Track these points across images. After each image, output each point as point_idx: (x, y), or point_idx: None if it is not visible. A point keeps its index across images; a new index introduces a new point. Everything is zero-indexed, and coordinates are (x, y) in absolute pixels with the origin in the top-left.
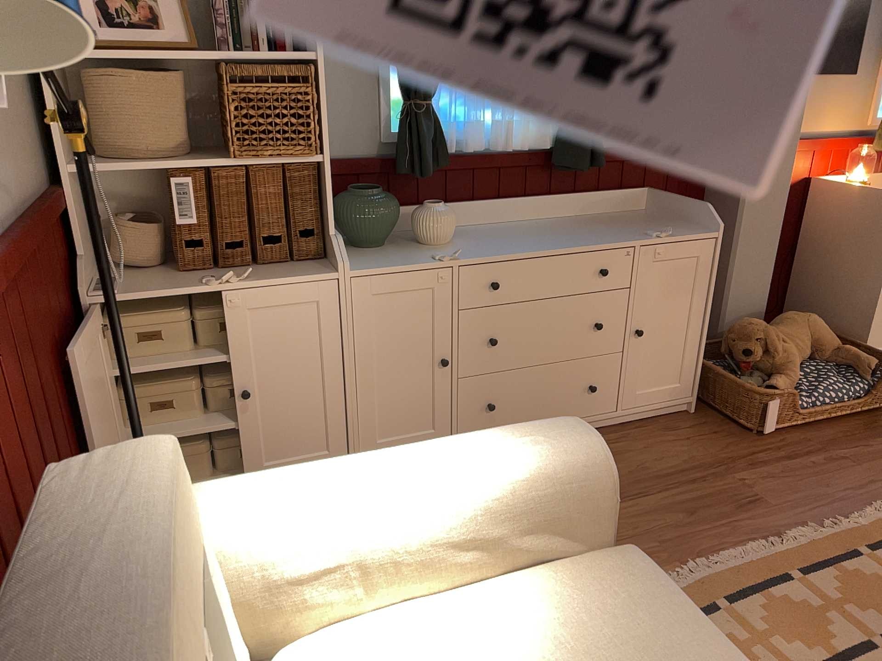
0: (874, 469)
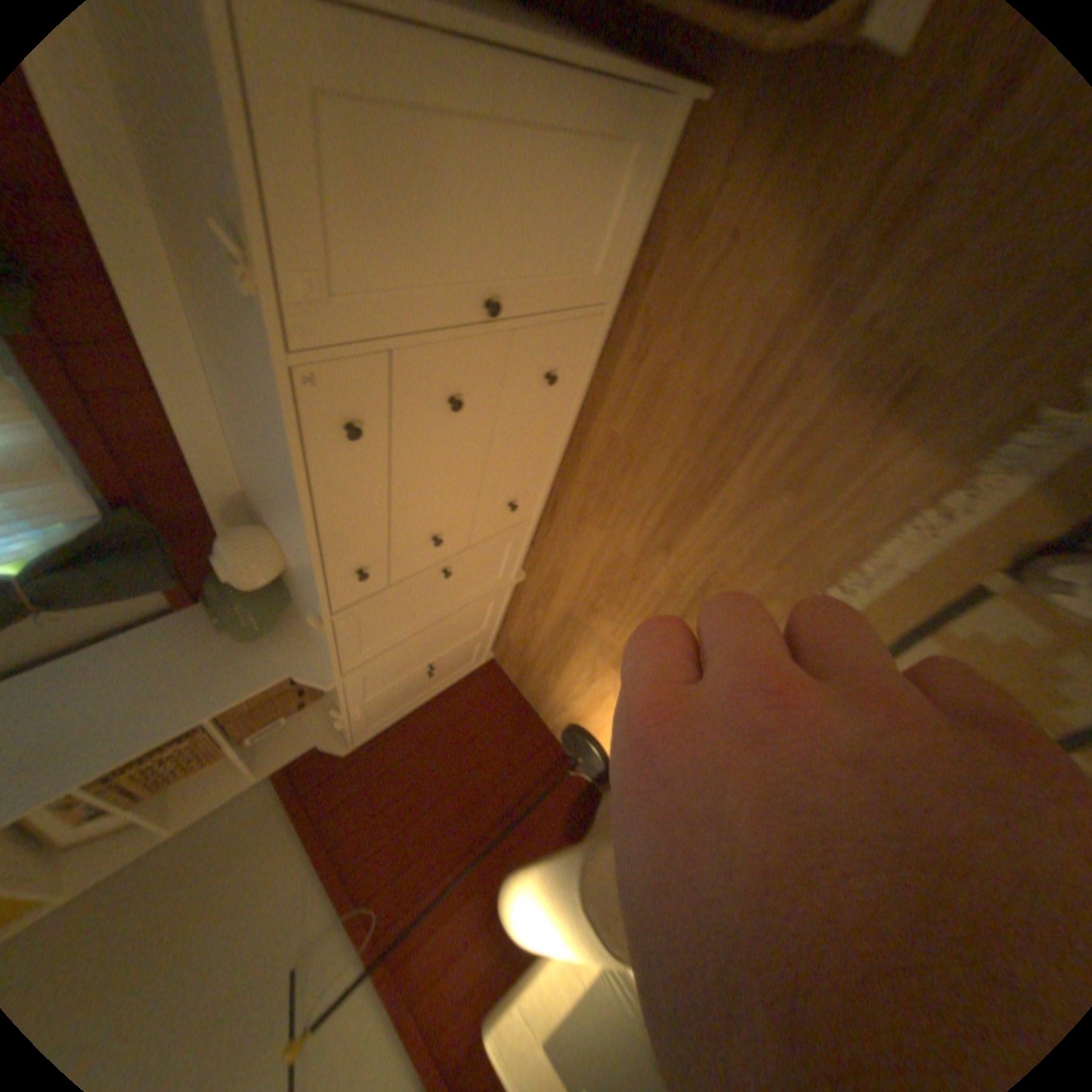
0: None
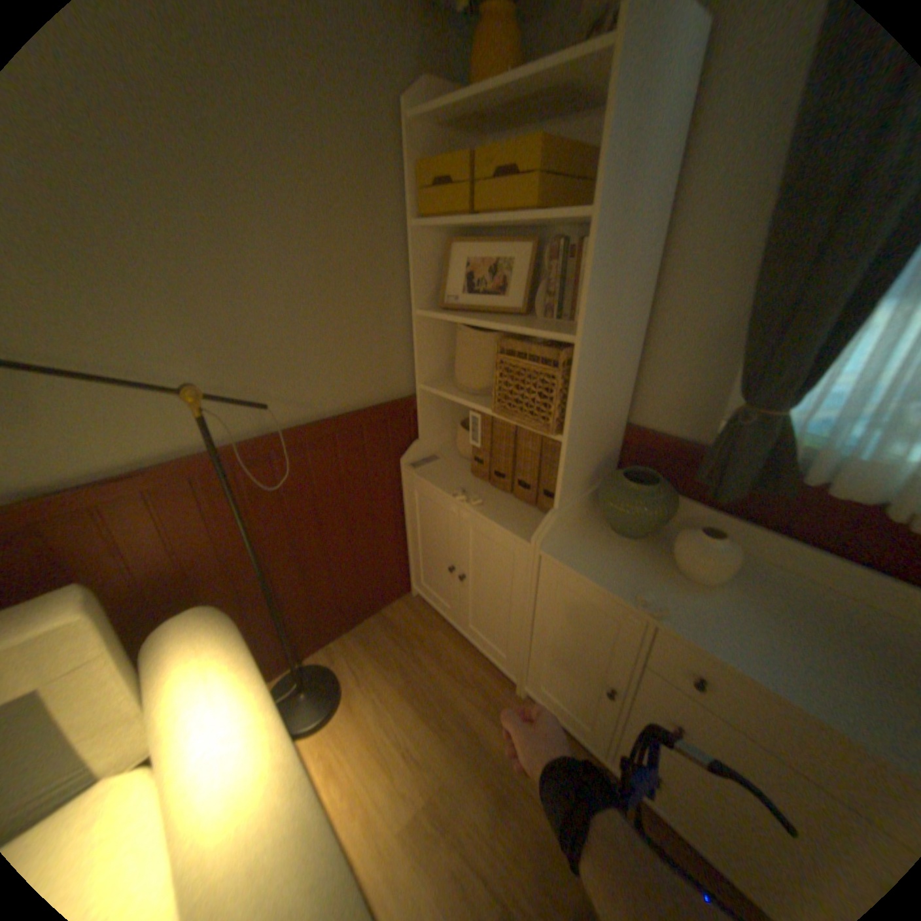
0: None
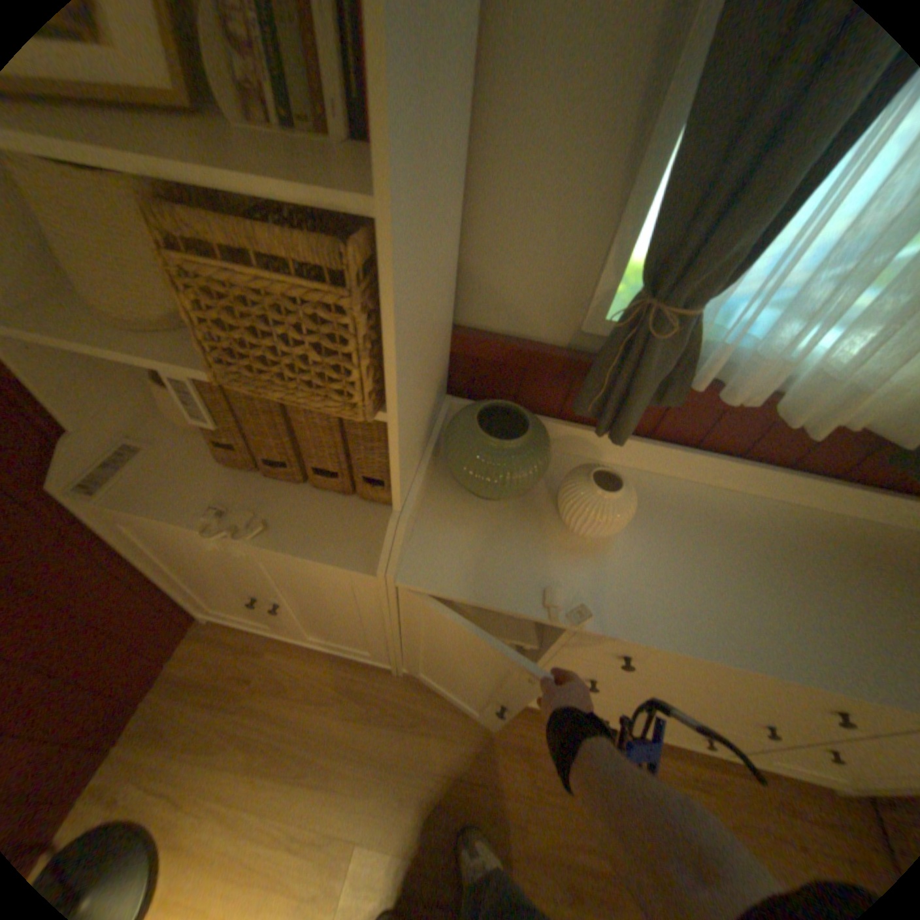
0: None
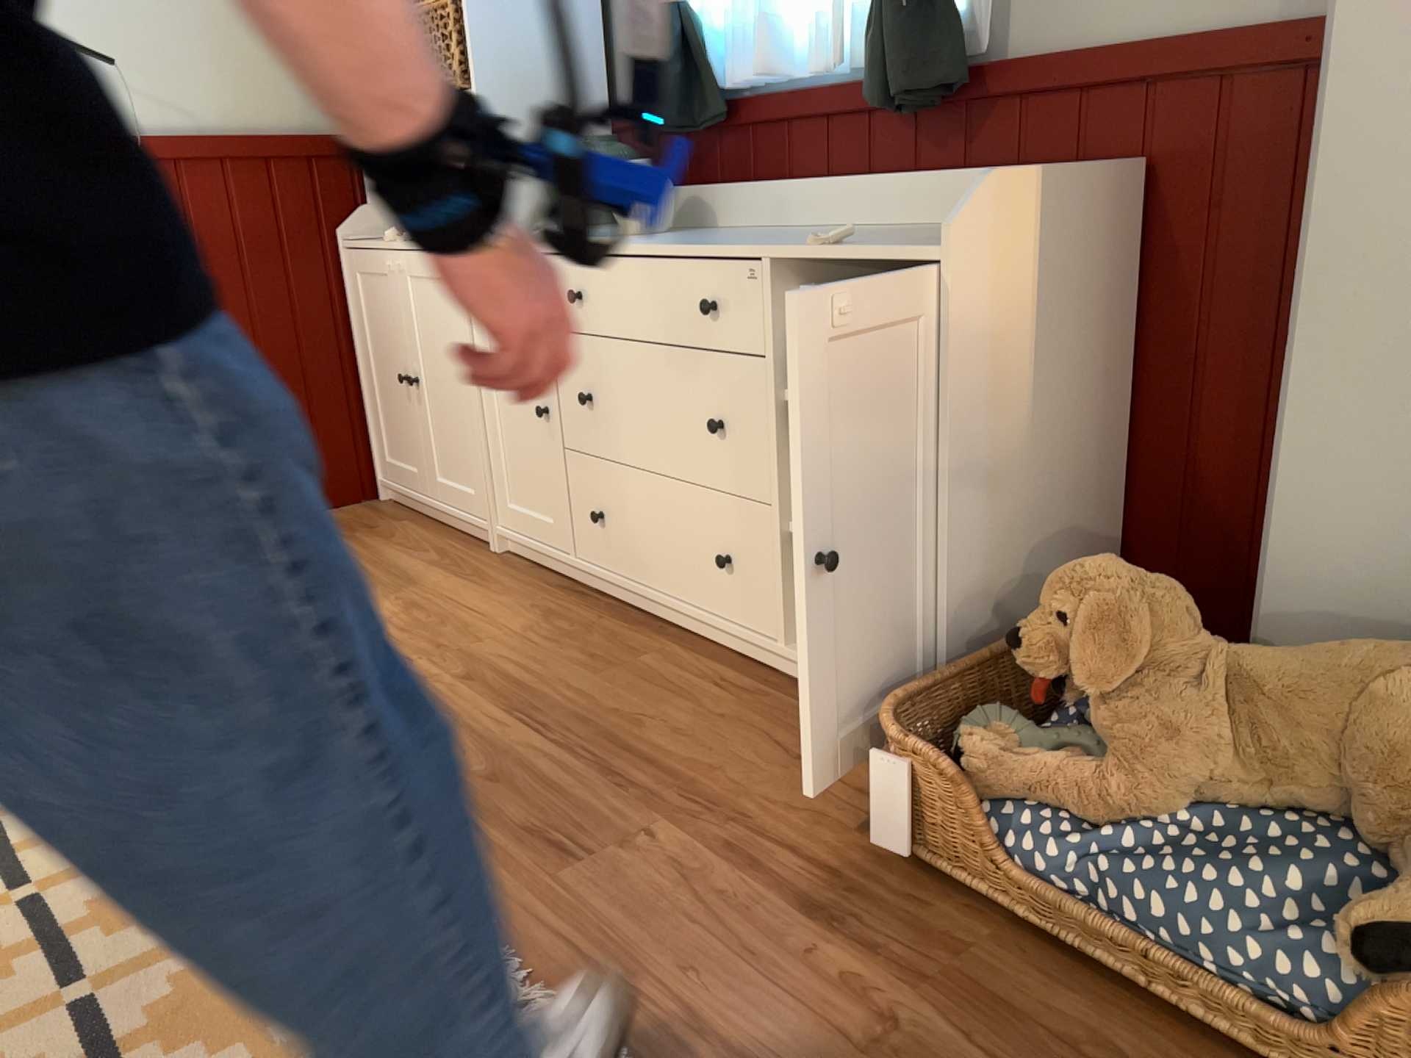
0: None
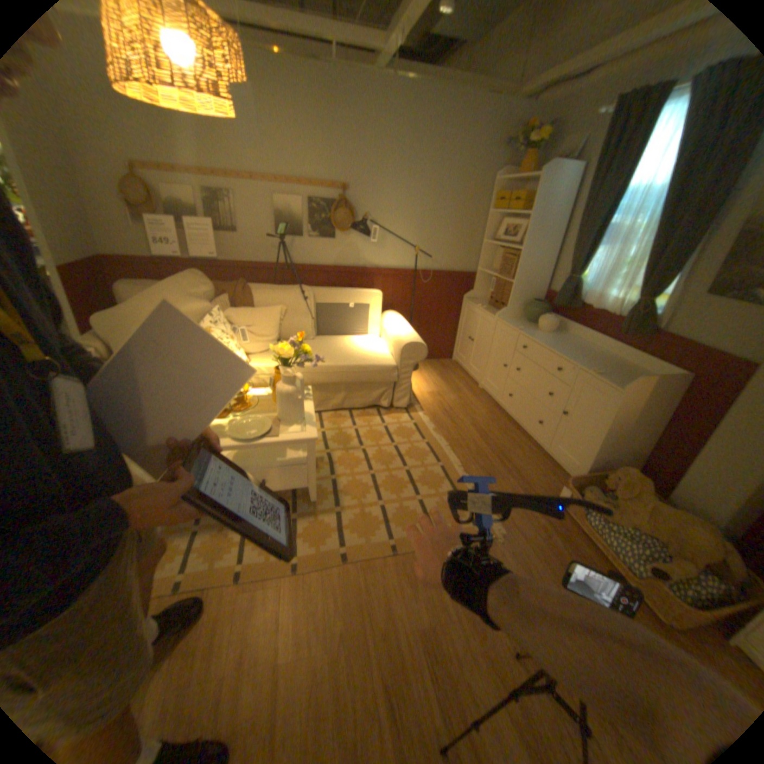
0: (540, 547)
